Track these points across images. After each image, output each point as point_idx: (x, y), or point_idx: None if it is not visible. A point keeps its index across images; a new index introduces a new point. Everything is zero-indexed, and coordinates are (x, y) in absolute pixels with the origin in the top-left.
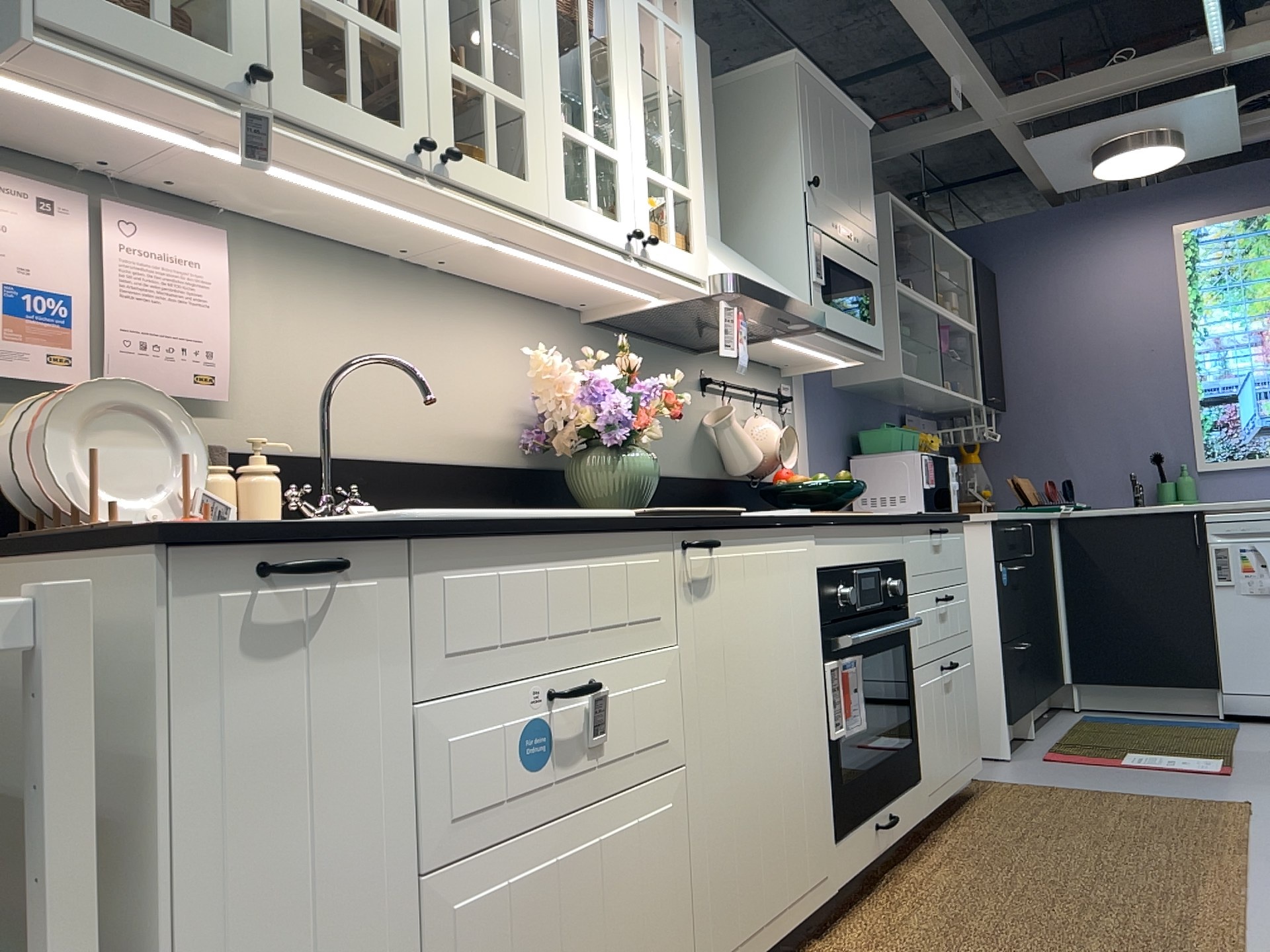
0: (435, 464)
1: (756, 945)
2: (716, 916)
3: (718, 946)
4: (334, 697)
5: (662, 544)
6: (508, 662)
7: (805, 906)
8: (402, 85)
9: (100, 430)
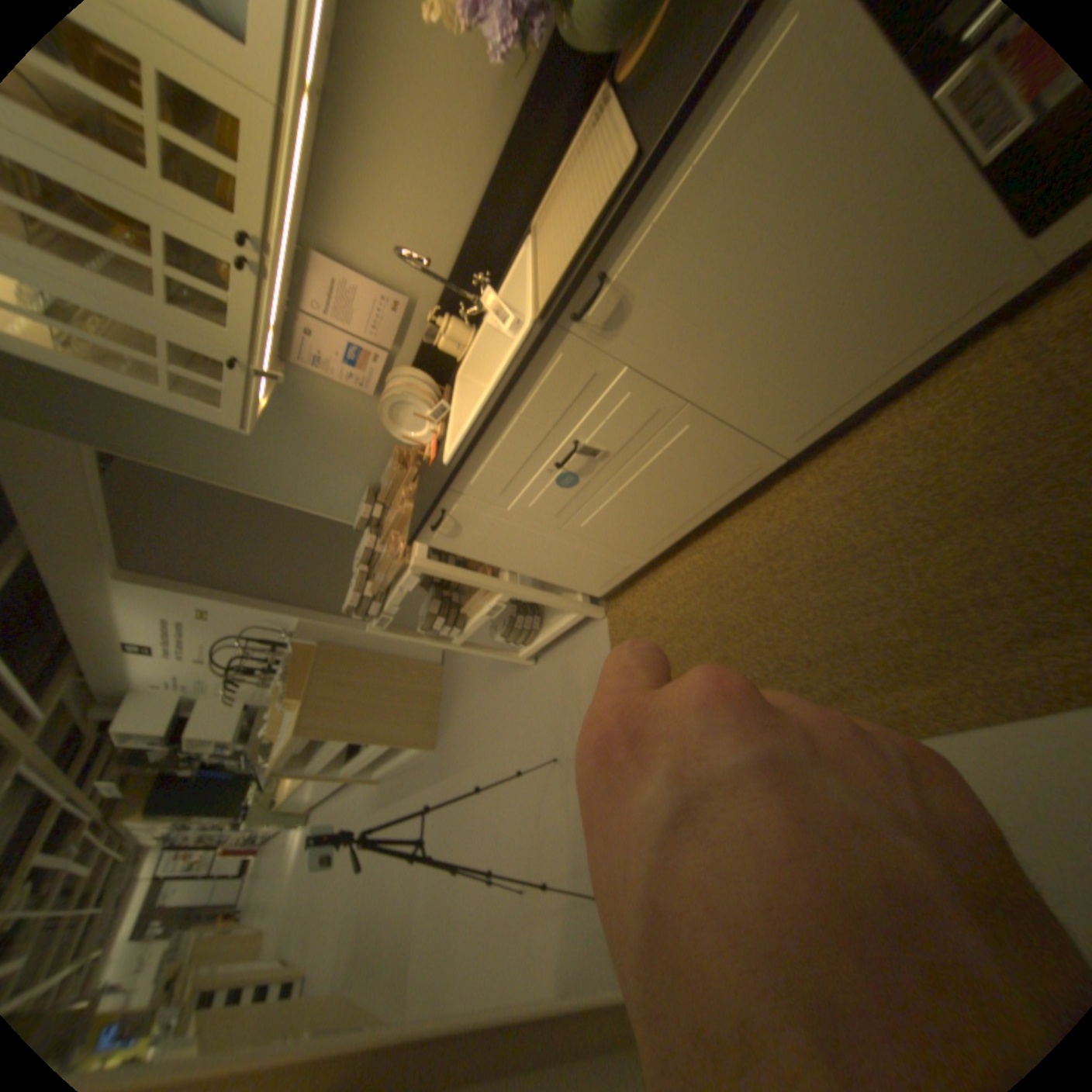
0: (502, 157)
1: (856, 403)
2: (784, 425)
3: (795, 432)
4: (485, 524)
5: (556, 341)
6: (527, 471)
7: (948, 335)
8: (199, 243)
9: (401, 410)
